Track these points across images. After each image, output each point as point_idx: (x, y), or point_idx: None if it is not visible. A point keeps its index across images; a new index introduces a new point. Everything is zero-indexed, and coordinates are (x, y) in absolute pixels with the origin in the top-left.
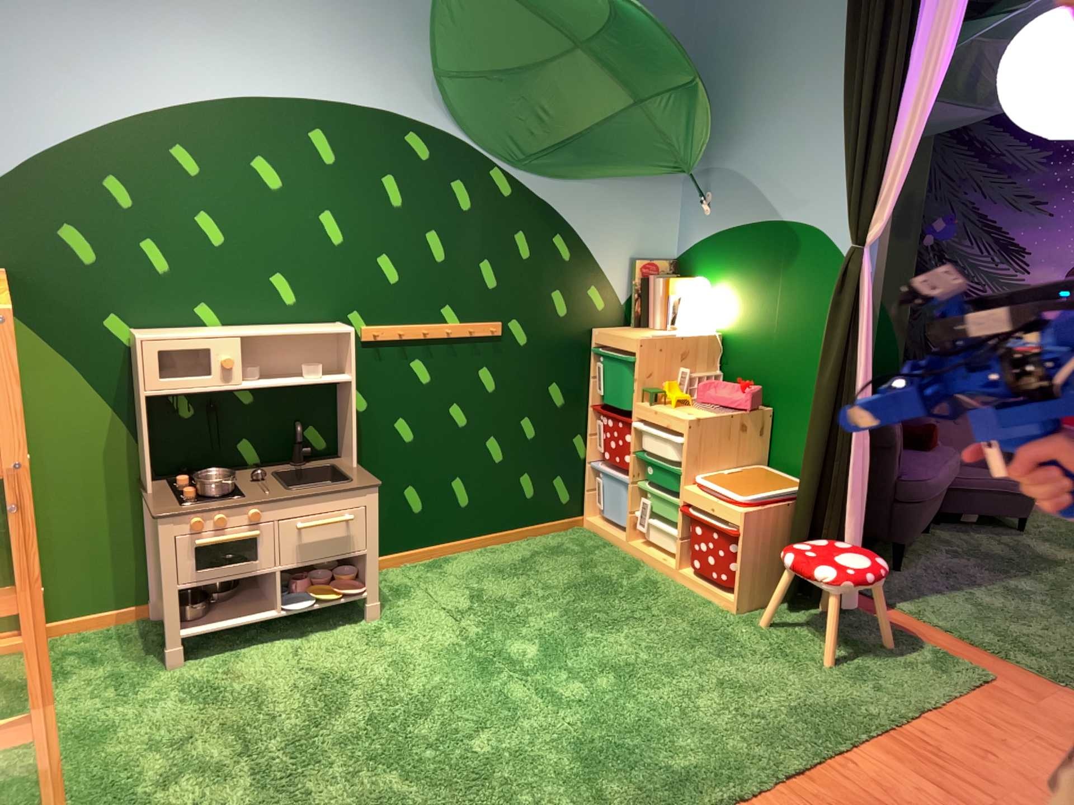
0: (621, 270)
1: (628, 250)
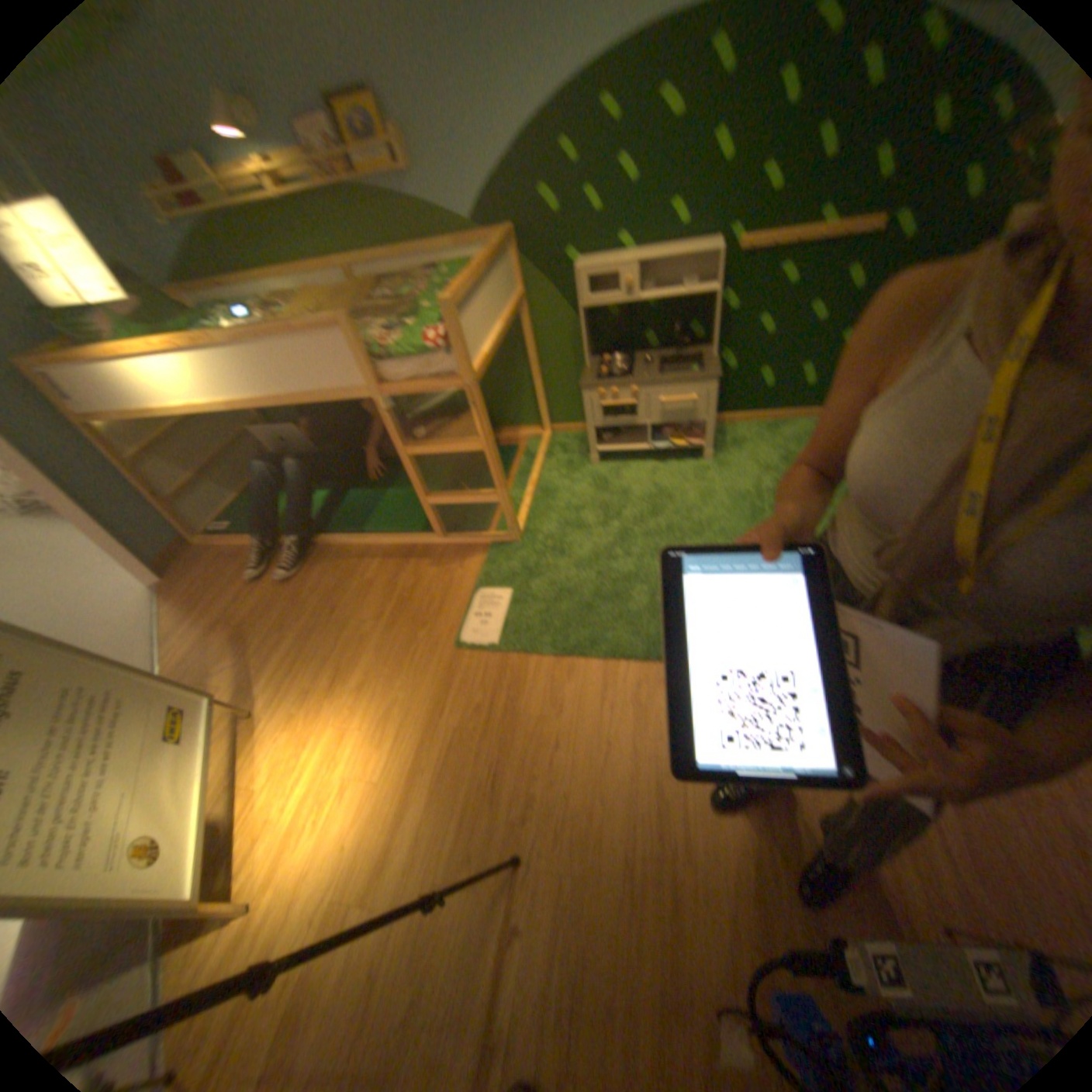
0: None
1: None
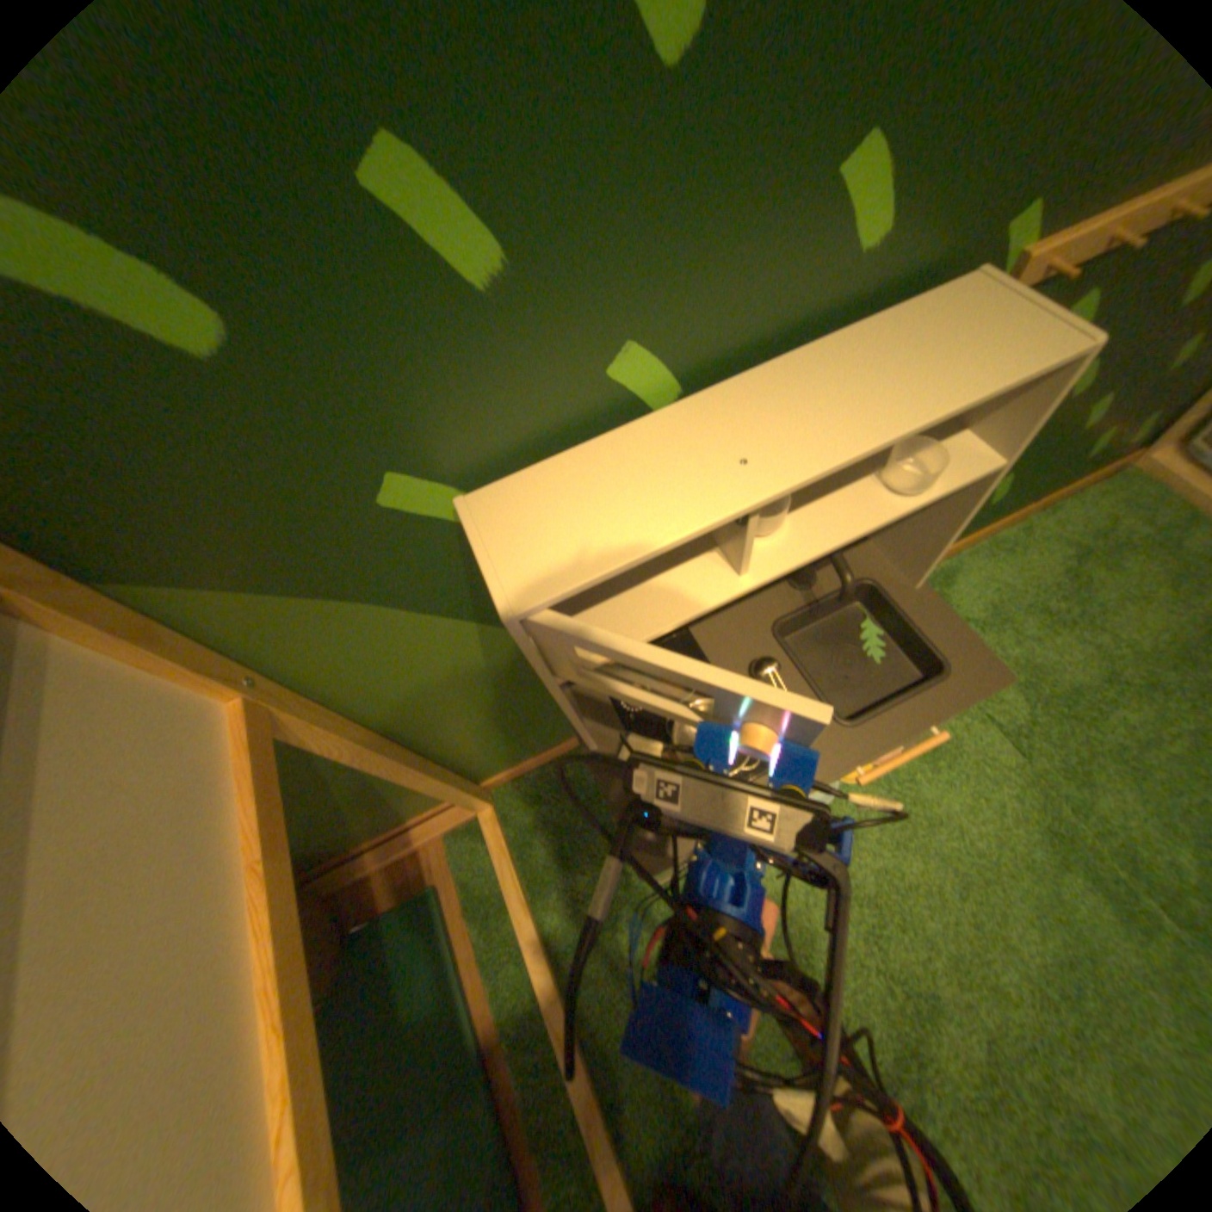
0: None
1: None
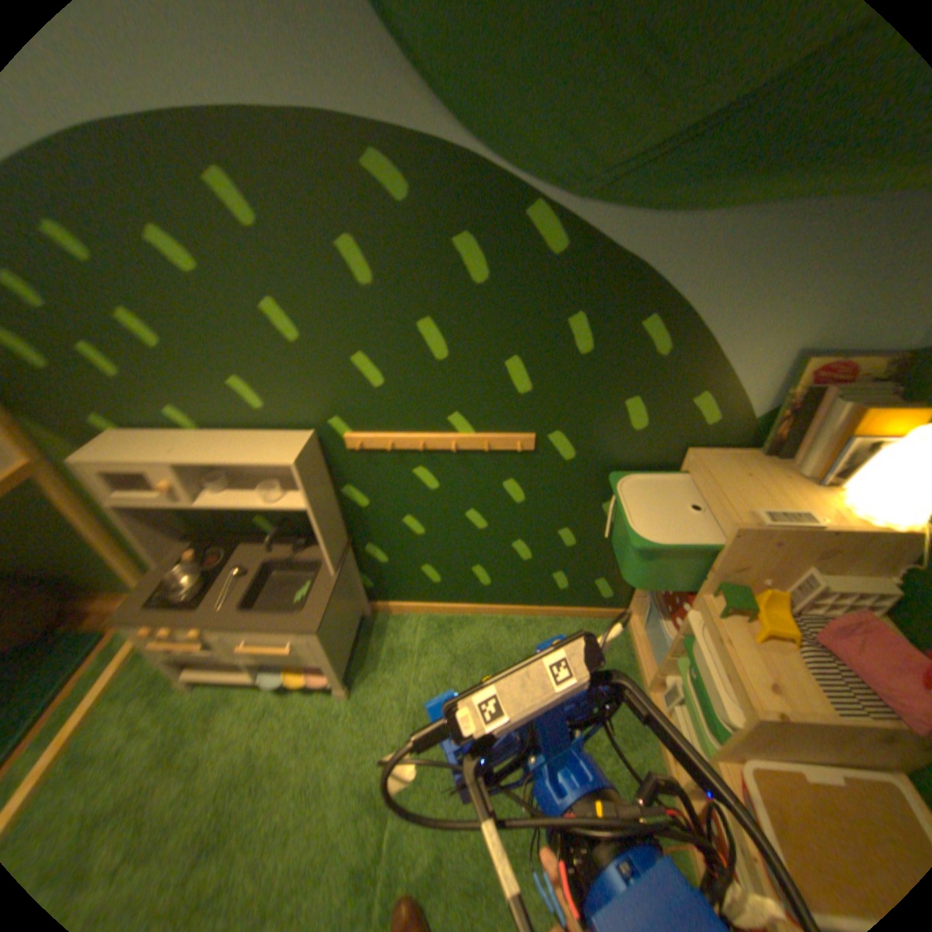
0: (781, 368)
1: (813, 336)
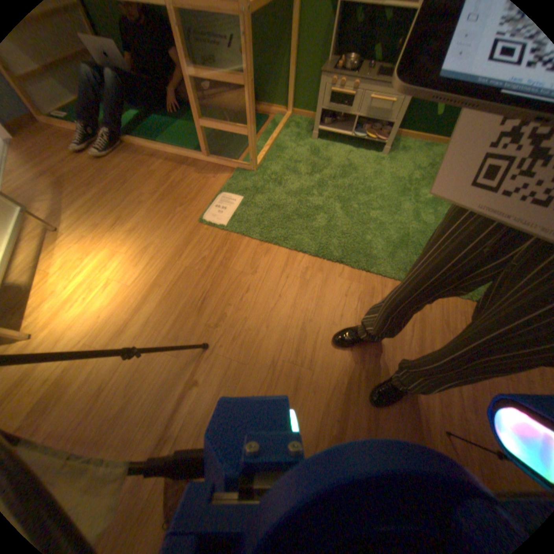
0: None
1: None
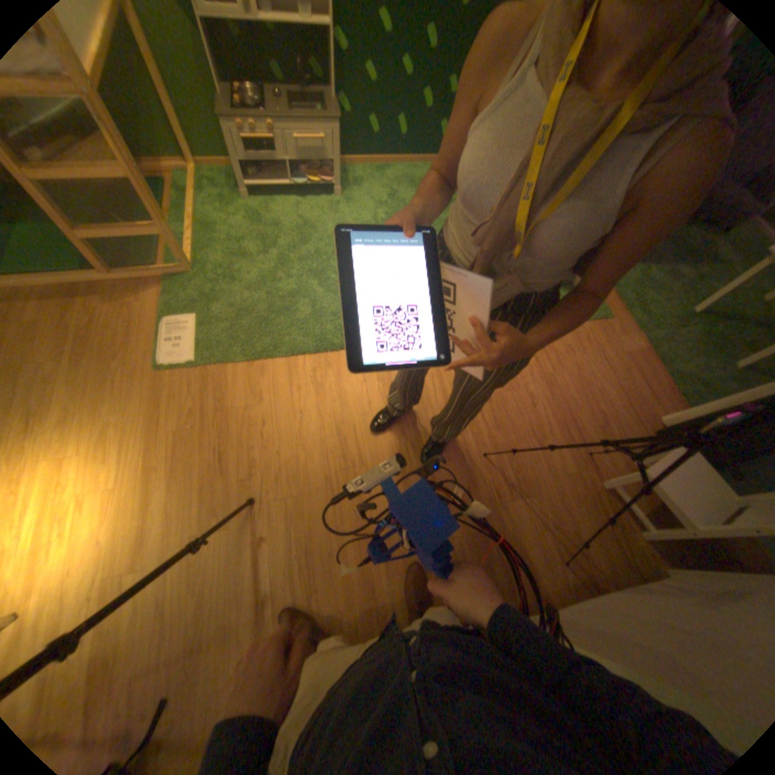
0: None
1: None
